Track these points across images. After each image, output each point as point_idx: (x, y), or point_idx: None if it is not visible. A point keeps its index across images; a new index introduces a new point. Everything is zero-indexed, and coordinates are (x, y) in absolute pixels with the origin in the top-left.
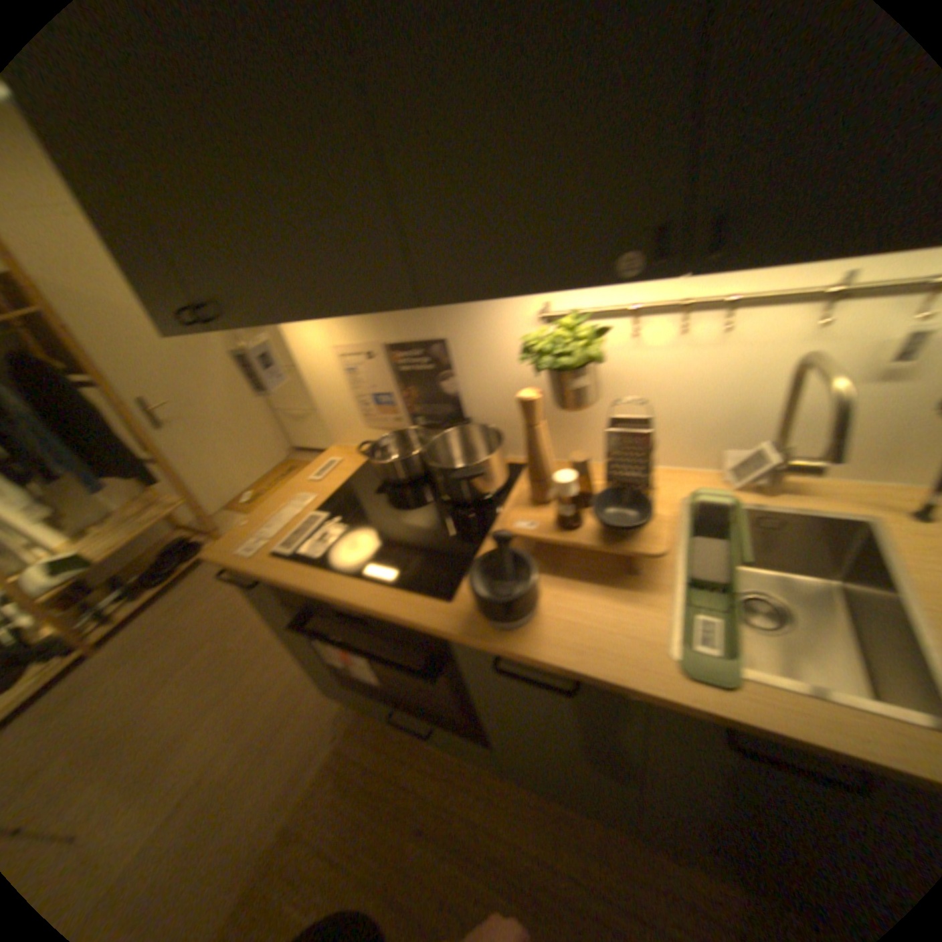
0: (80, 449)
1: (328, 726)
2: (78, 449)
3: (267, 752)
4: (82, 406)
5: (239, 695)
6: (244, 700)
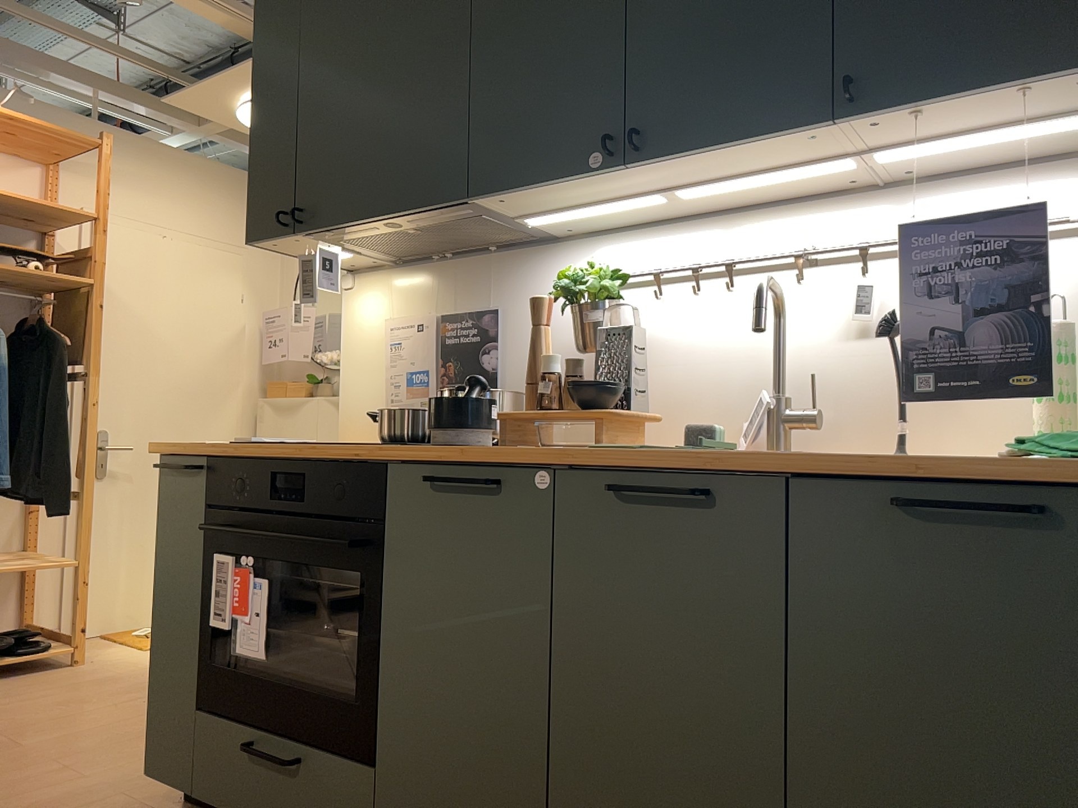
0: (13, 447)
1: None
2: (12, 445)
3: None
4: (65, 387)
5: (9, 782)
6: (14, 787)
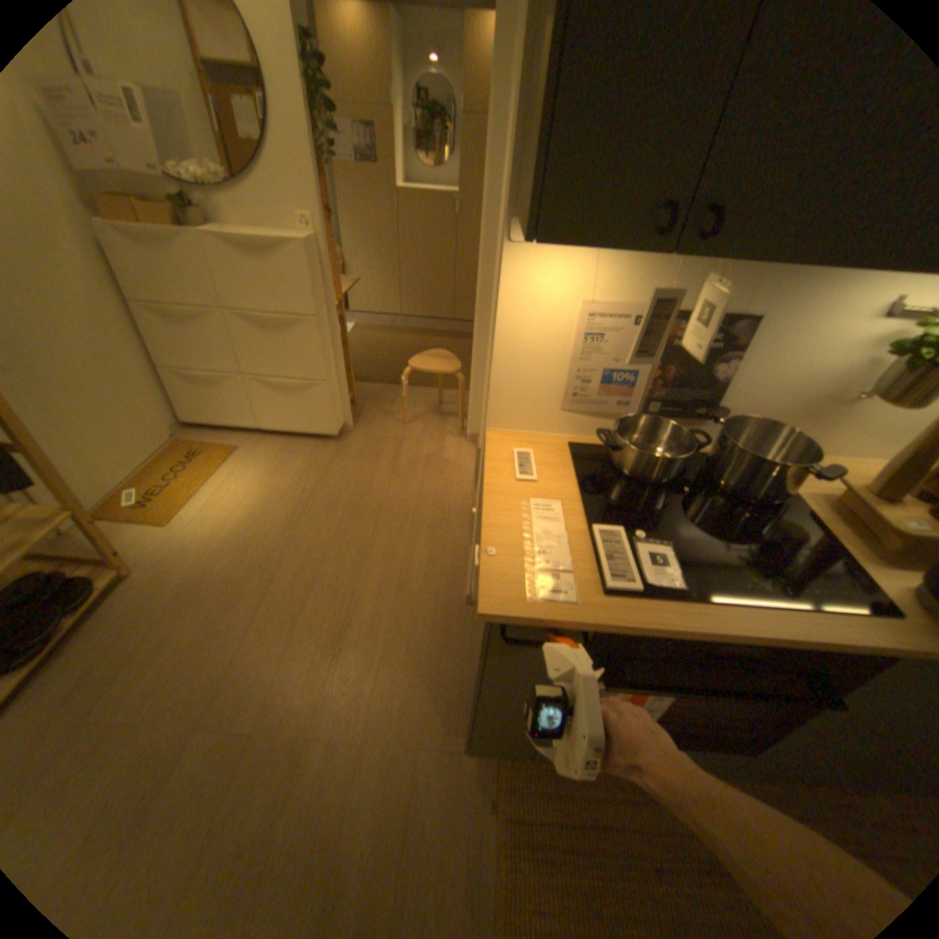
0: None
1: (477, 789)
2: None
3: (409, 854)
4: None
5: (309, 791)
6: (324, 797)
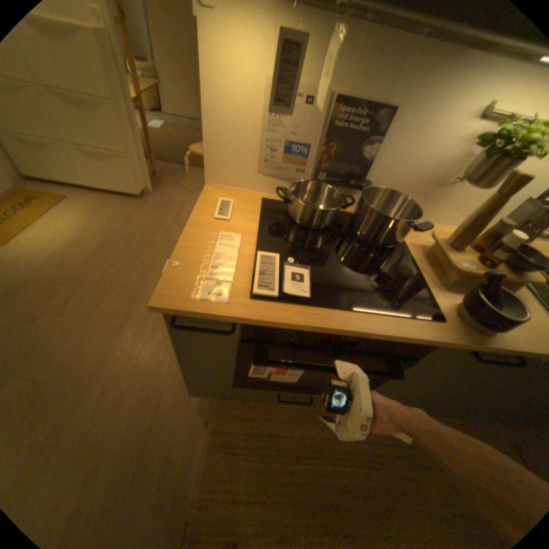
0: None
1: (197, 414)
2: None
3: (147, 452)
4: None
5: (85, 416)
6: (95, 419)
